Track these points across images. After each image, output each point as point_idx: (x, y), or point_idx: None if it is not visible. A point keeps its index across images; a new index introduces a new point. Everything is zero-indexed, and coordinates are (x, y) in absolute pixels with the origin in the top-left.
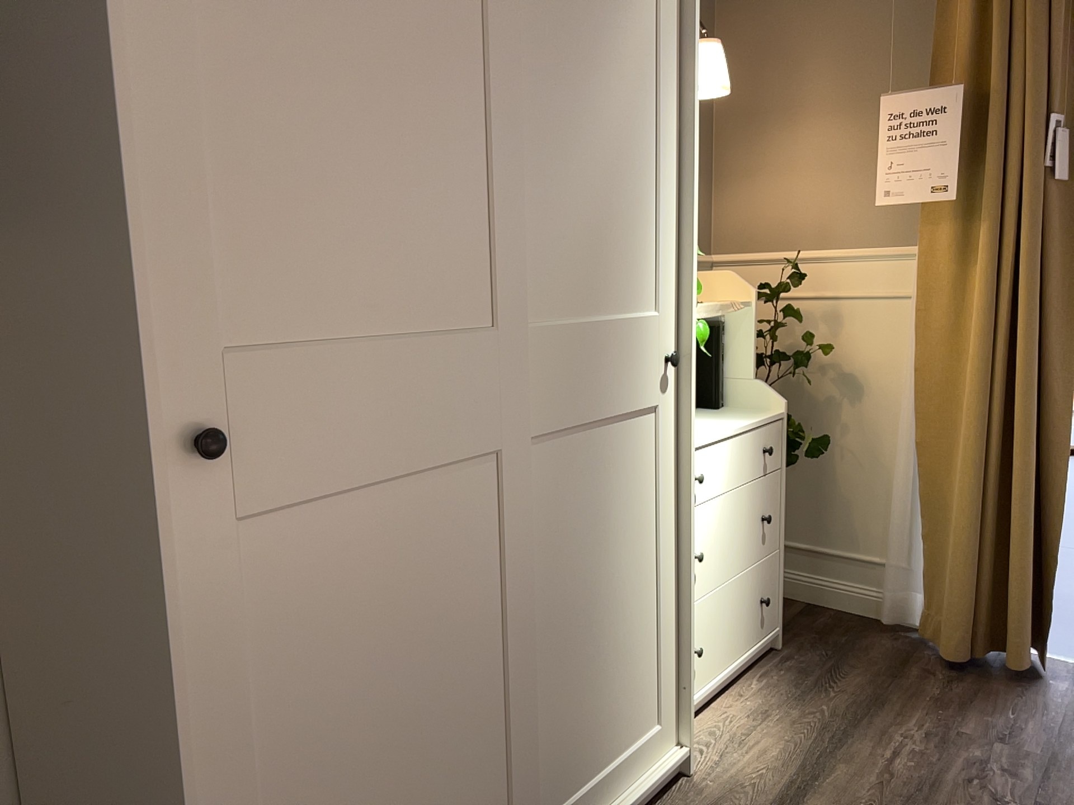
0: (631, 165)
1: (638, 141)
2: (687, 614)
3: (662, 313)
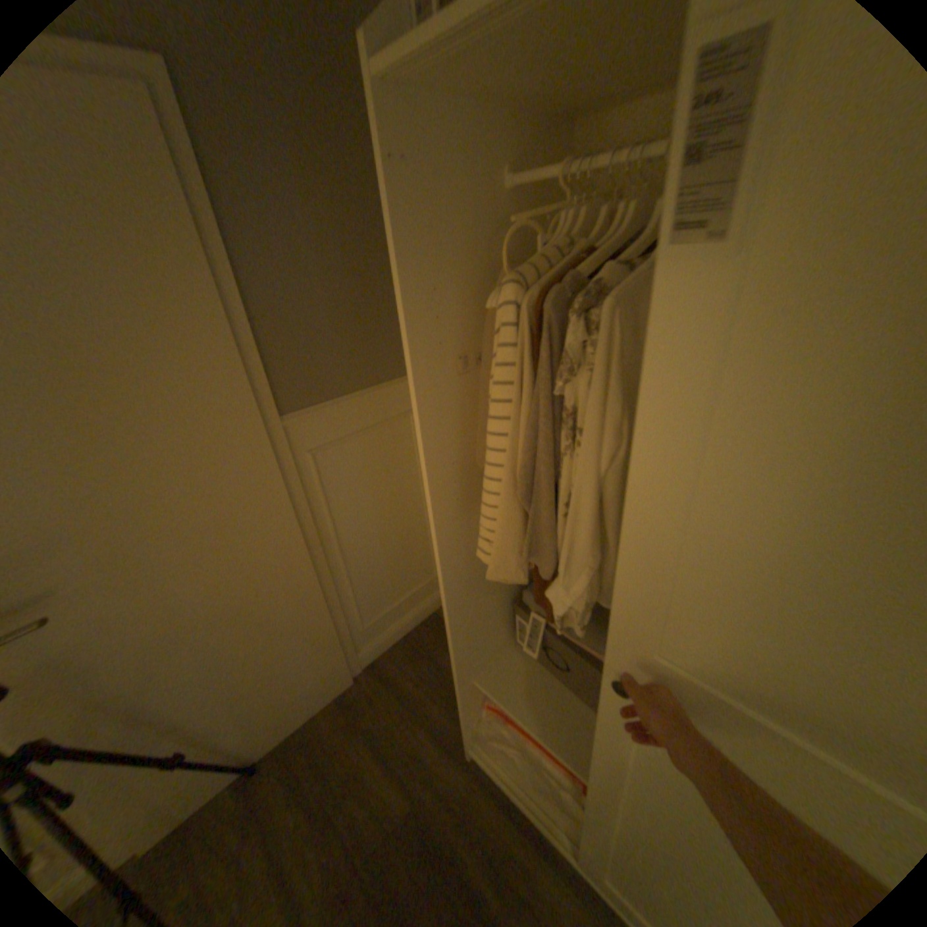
0: None
1: None
2: None
3: None
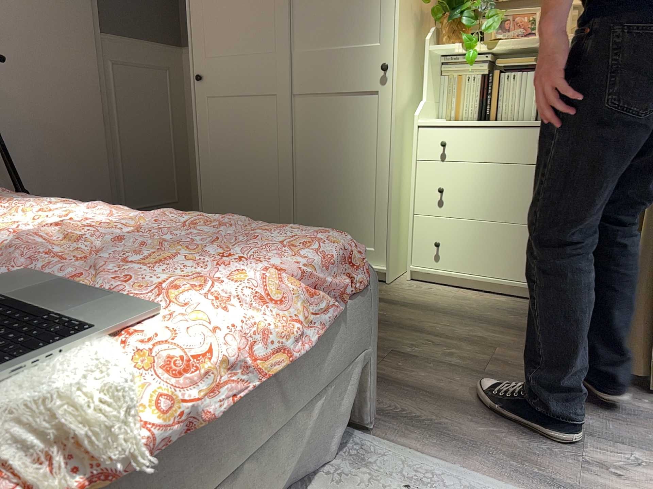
0: None
1: None
2: (391, 205)
3: (383, 42)
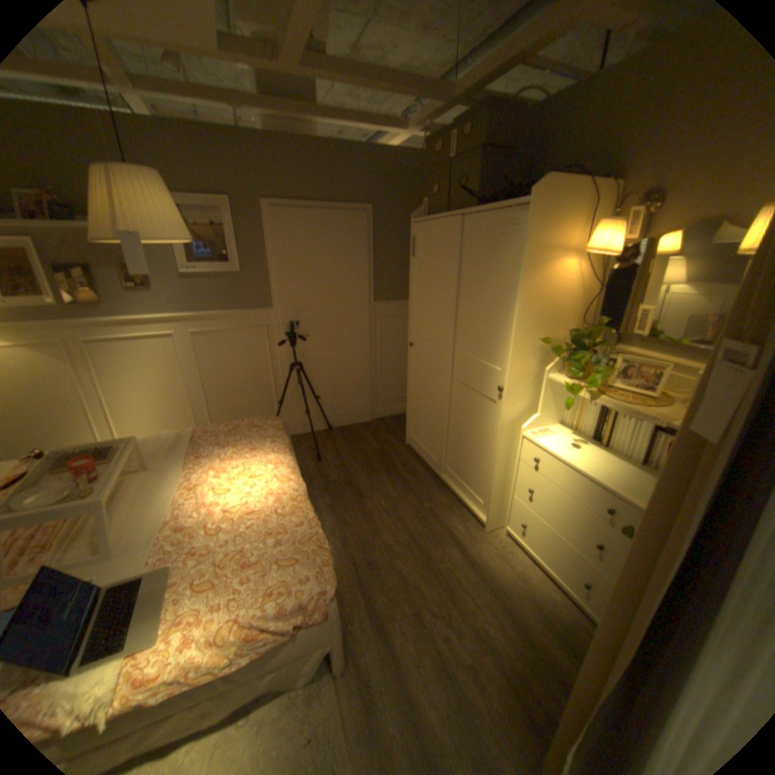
0: (497, 310)
1: (502, 302)
2: (493, 484)
3: (503, 369)
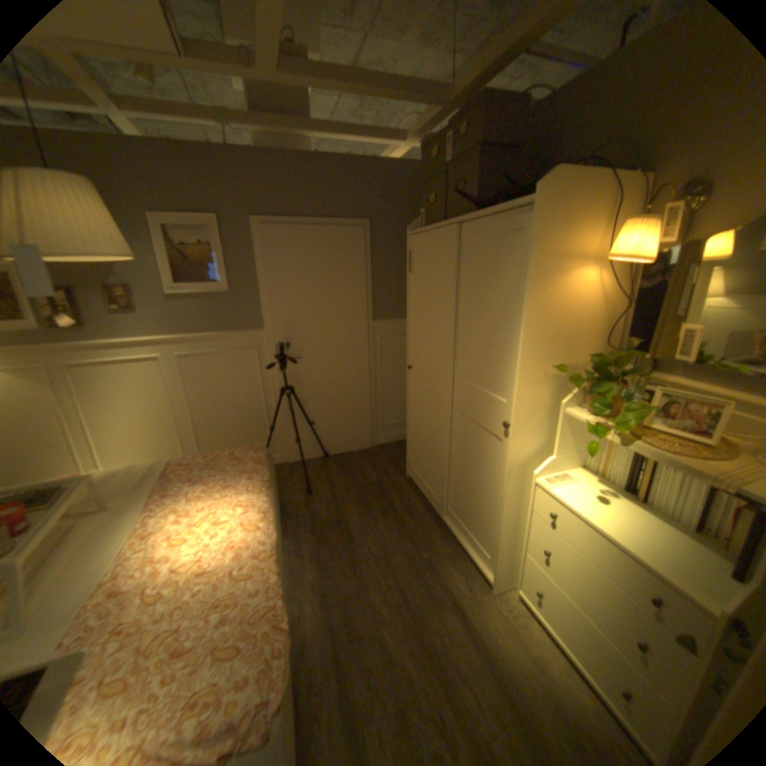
0: (500, 332)
1: (505, 322)
2: (499, 539)
3: (509, 402)
